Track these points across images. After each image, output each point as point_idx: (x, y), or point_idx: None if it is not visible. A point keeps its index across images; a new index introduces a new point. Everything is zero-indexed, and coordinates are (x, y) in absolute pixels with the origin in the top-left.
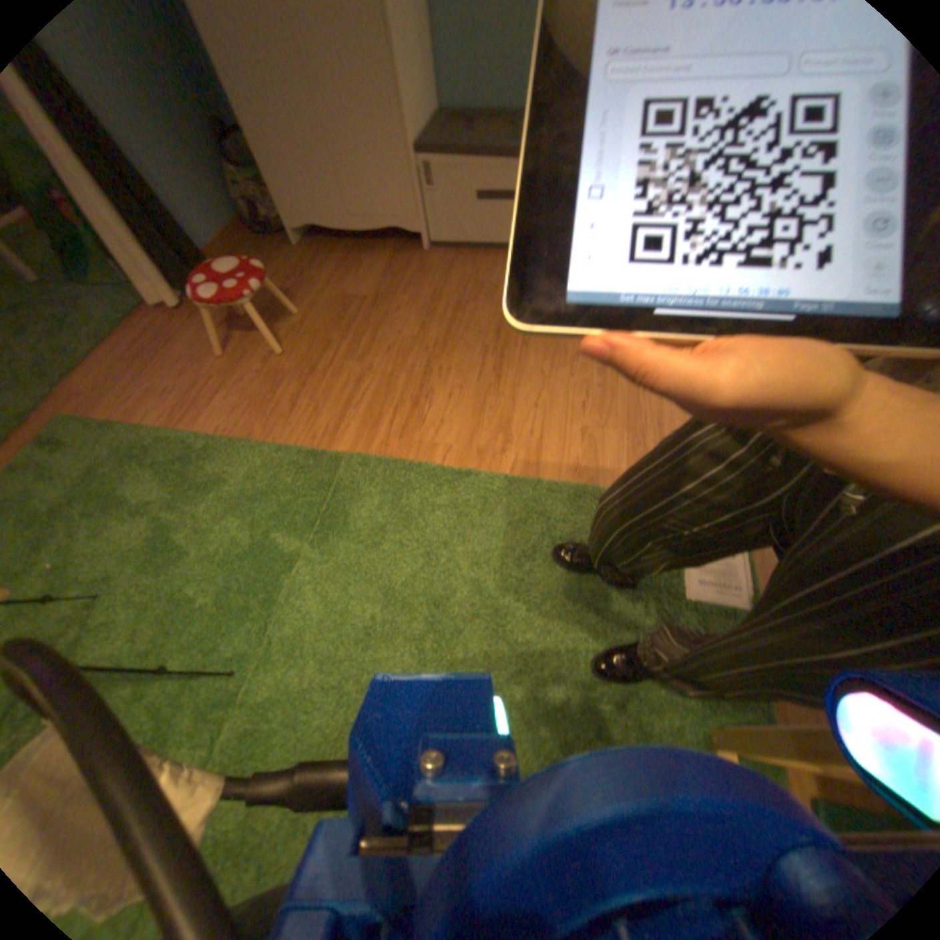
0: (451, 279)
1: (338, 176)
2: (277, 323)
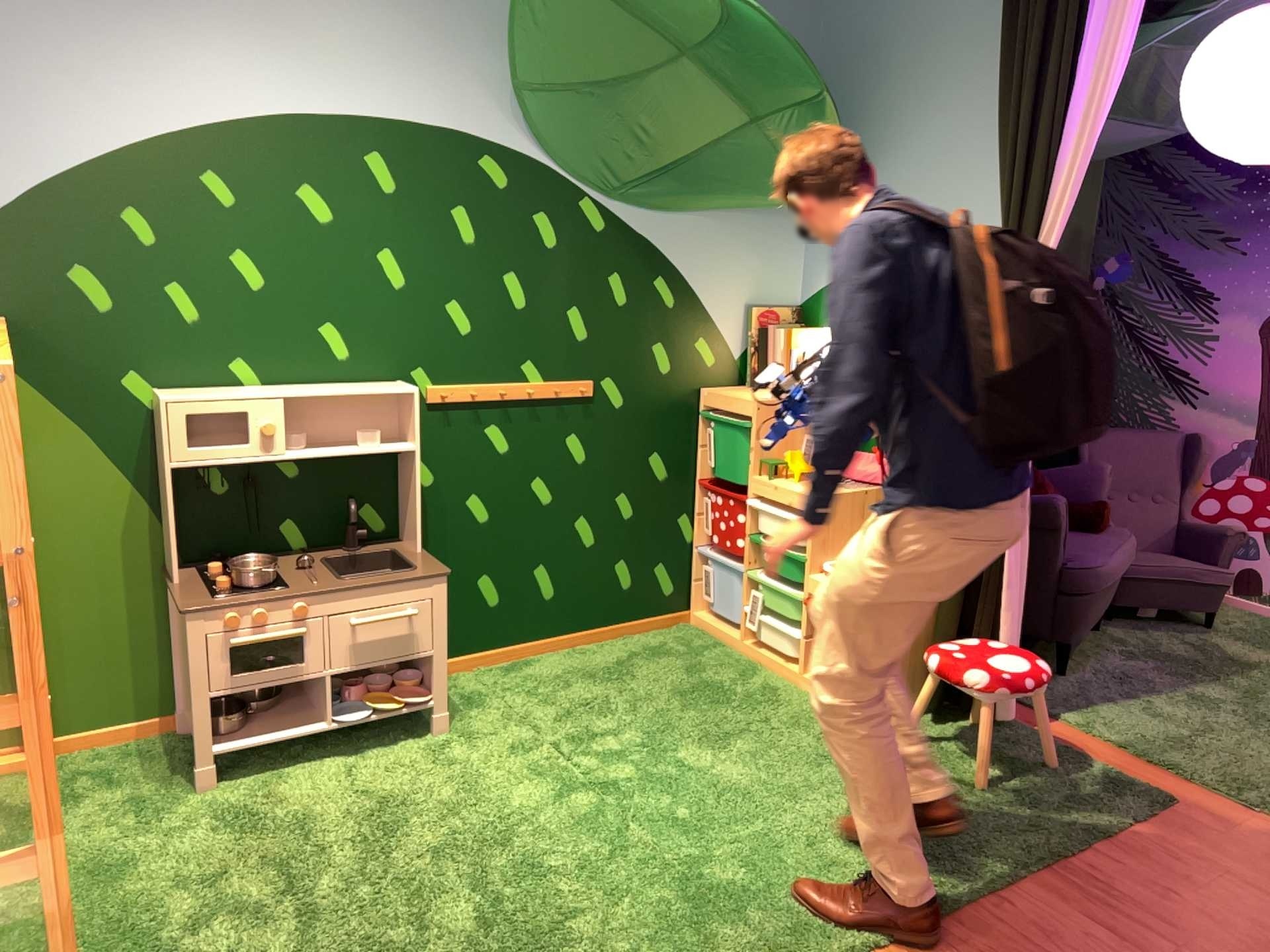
0: None
1: None
2: None
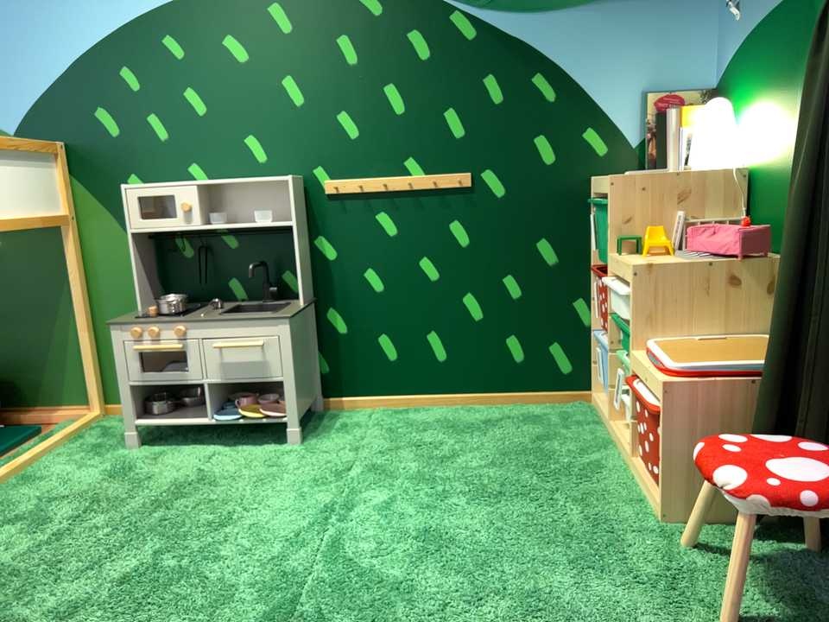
0: None
1: None
2: None
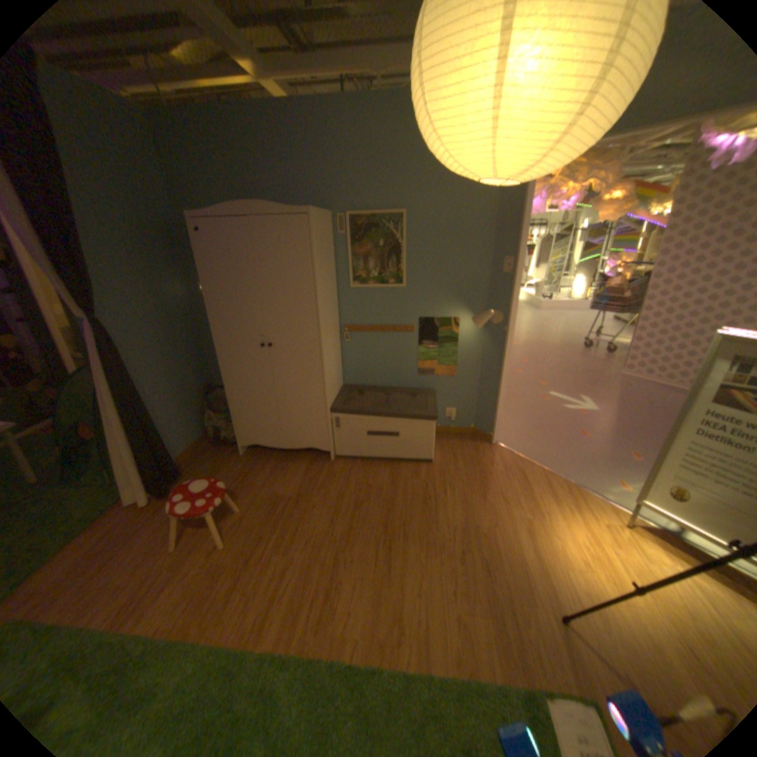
0: (351, 483)
1: (280, 420)
2: (221, 521)
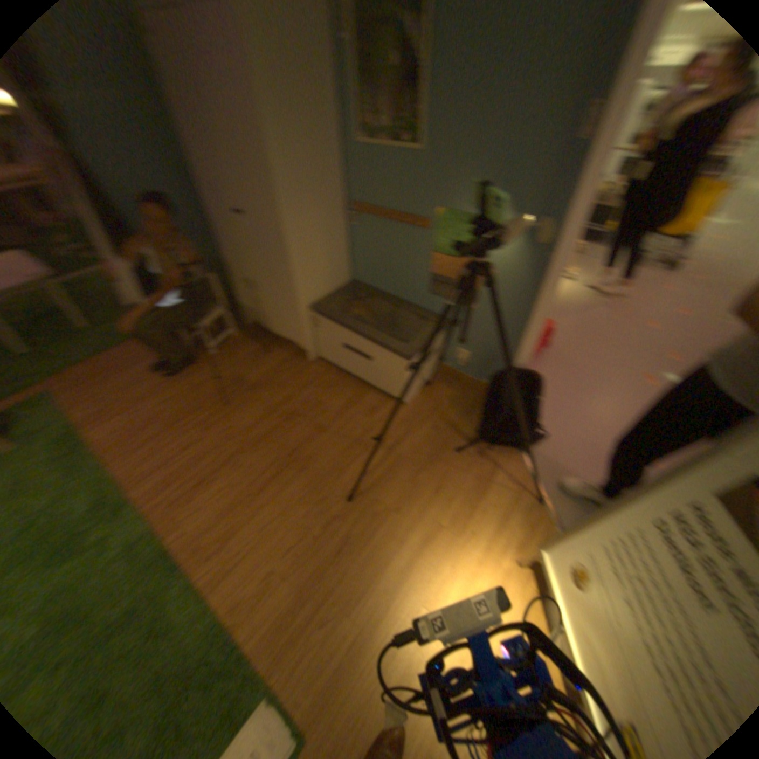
0: (304, 393)
1: (269, 304)
2: (185, 382)
